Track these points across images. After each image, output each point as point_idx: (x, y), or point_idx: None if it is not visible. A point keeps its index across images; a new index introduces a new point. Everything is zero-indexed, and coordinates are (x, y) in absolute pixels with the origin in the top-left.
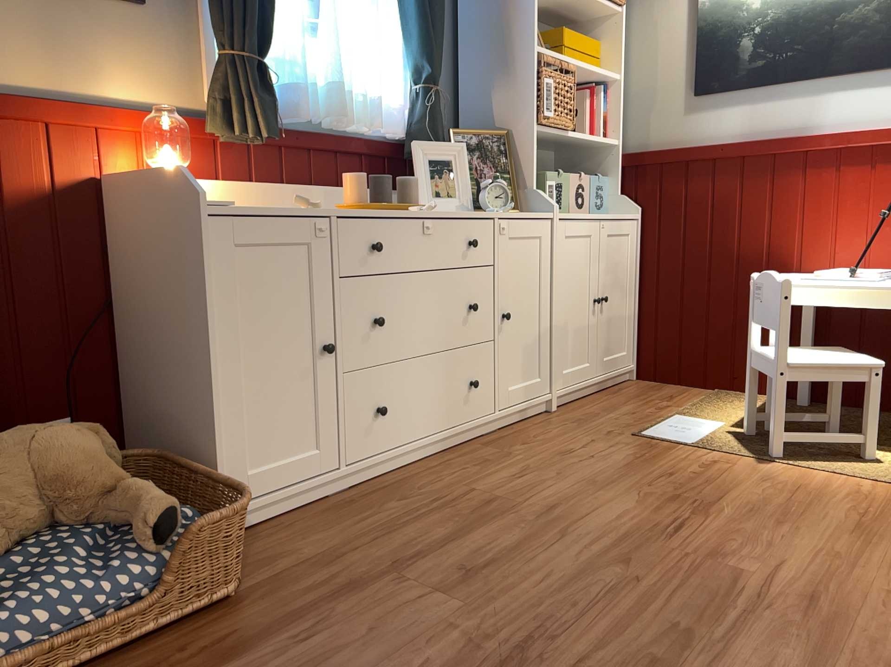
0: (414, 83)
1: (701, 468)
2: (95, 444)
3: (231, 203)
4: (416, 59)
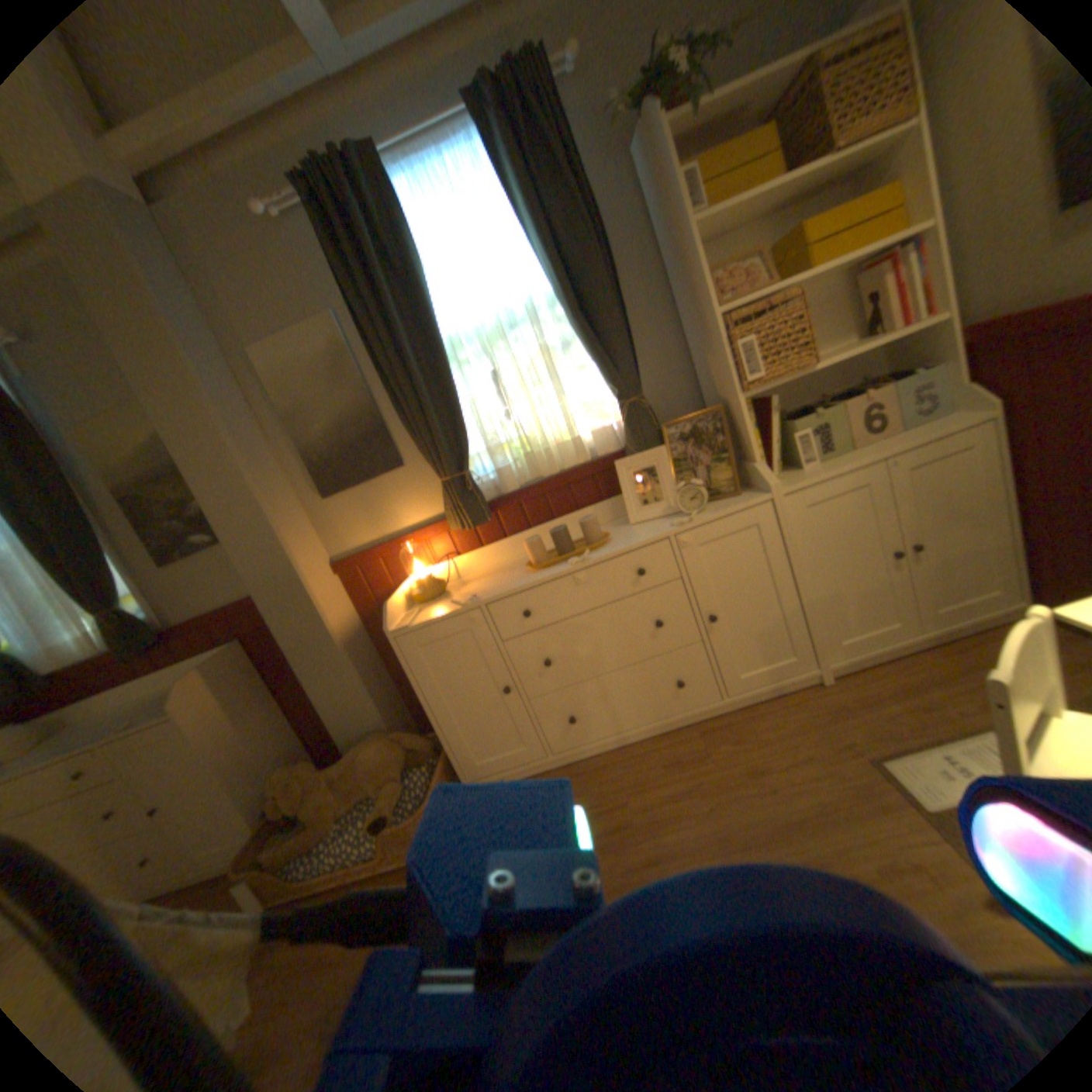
0: (616, 397)
1: (880, 874)
2: (387, 754)
3: (408, 623)
4: (605, 380)
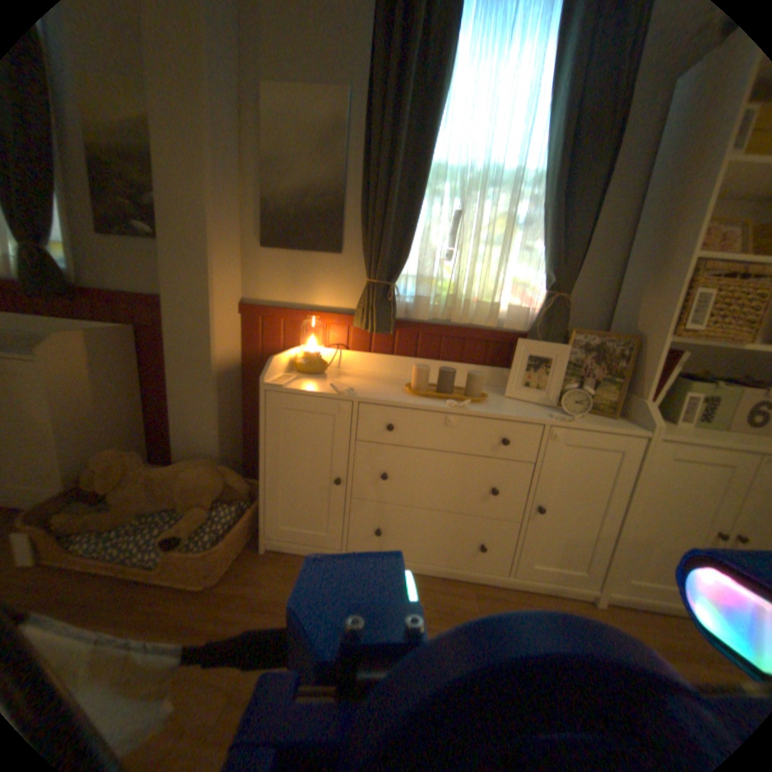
0: (547, 288)
1: None
2: (209, 483)
3: (284, 385)
4: (548, 269)
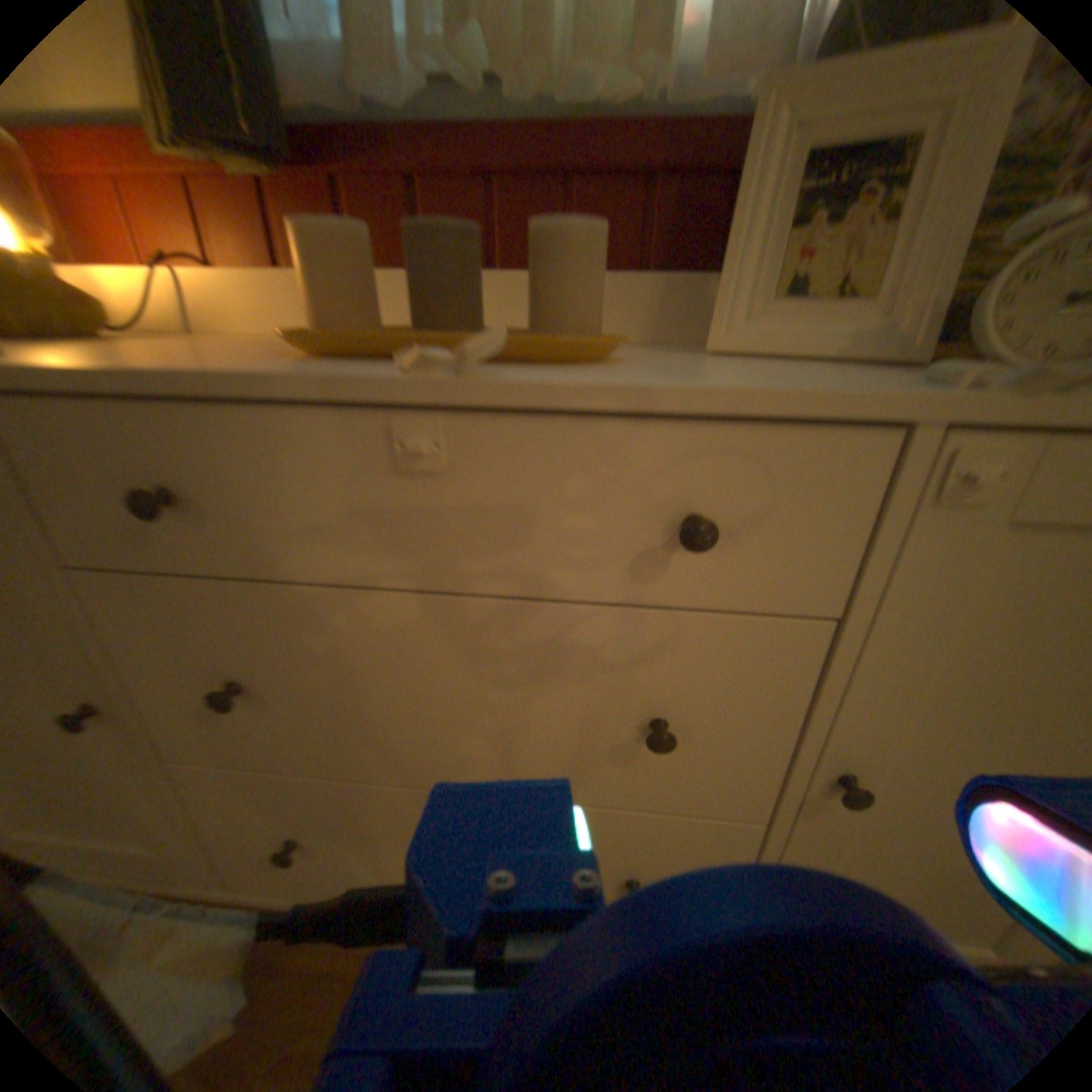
0: None
1: None
2: None
3: None
4: None
